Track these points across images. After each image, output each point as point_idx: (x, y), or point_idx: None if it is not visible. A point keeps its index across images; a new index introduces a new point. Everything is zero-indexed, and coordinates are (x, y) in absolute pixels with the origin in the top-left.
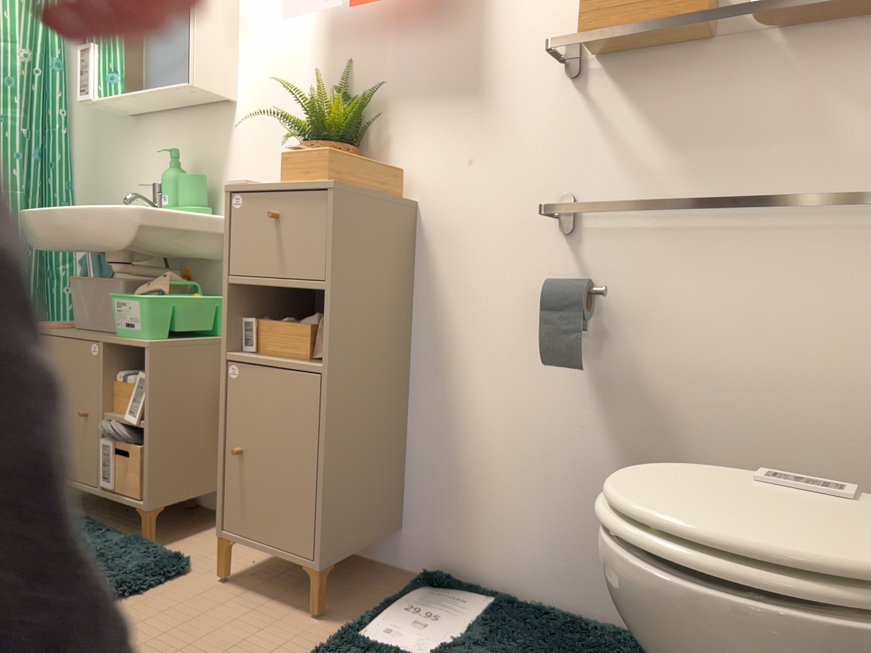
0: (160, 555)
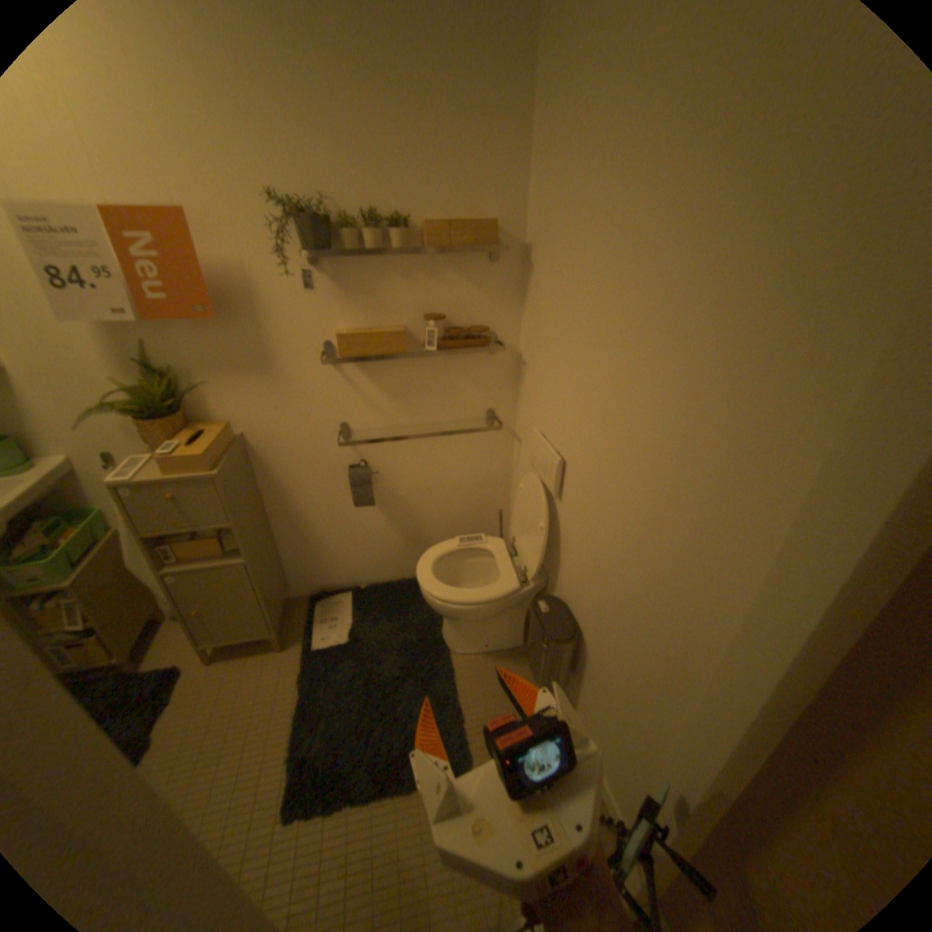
0: (154, 678)
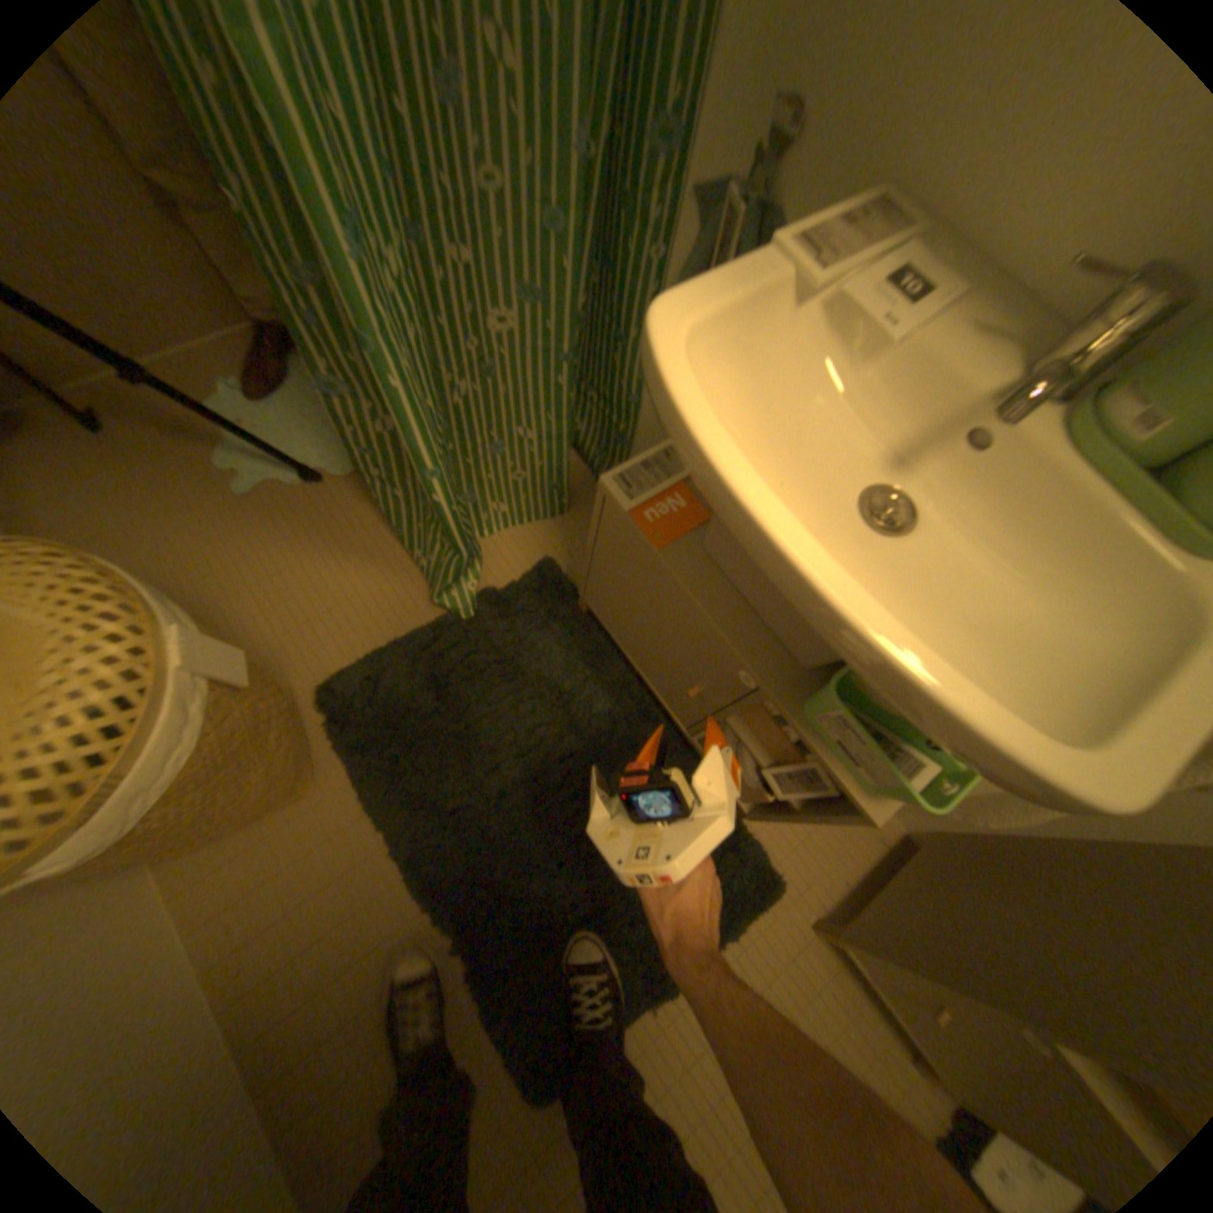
0: (759, 874)
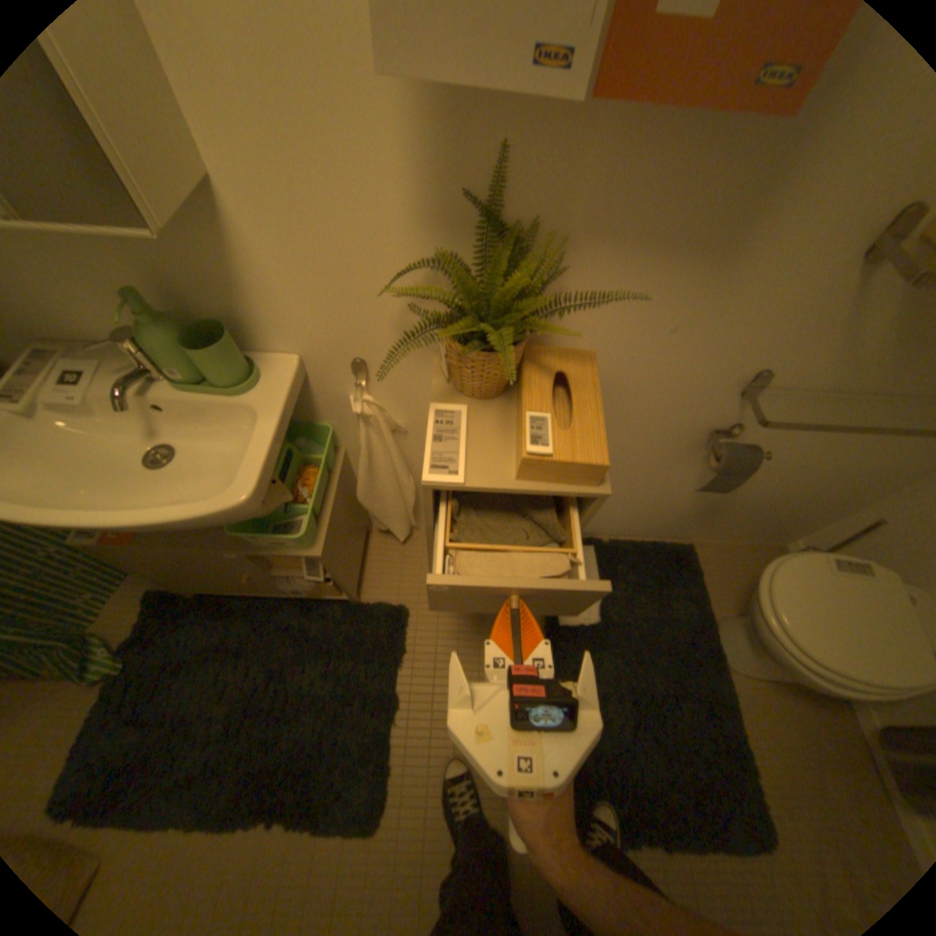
0: (386, 617)
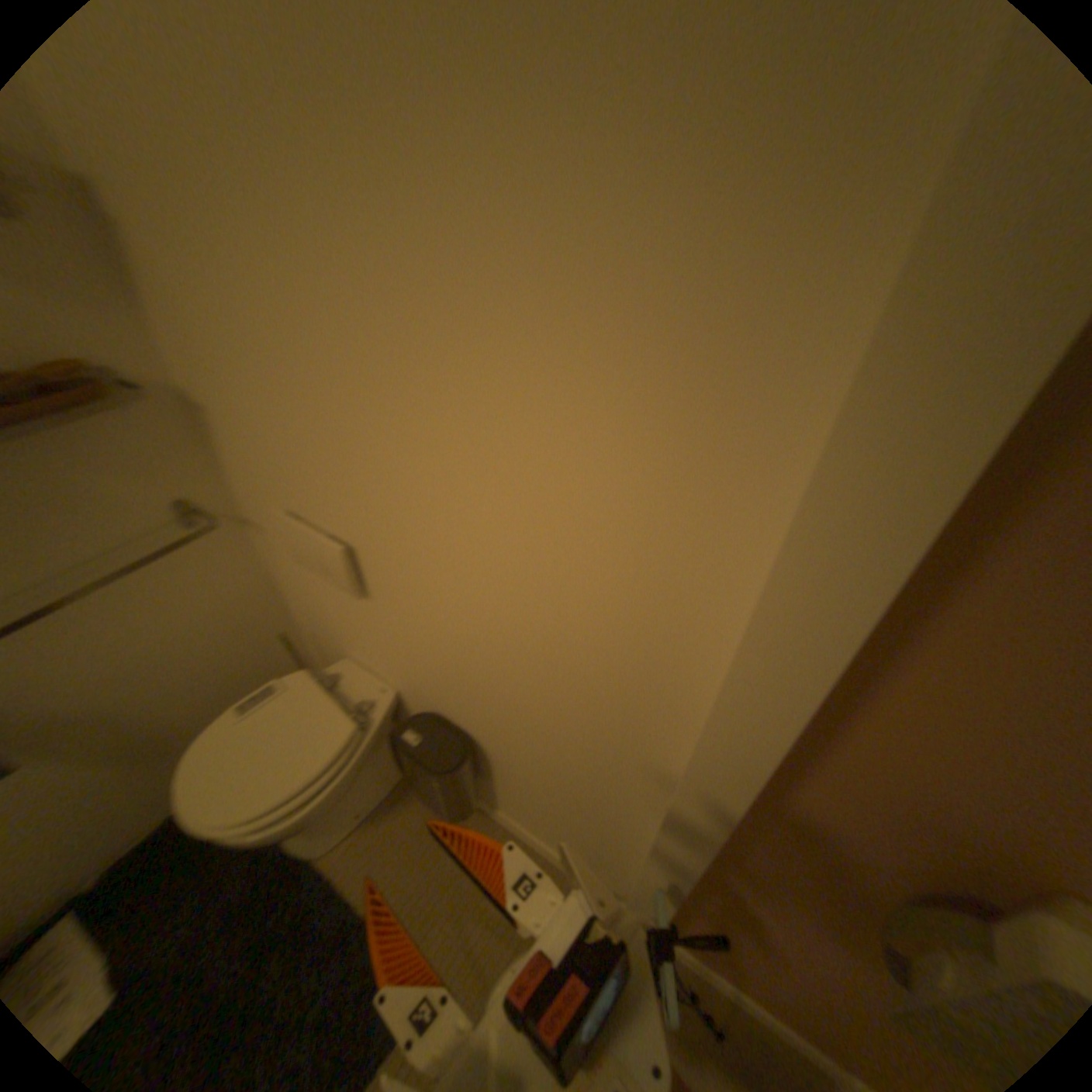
0: None
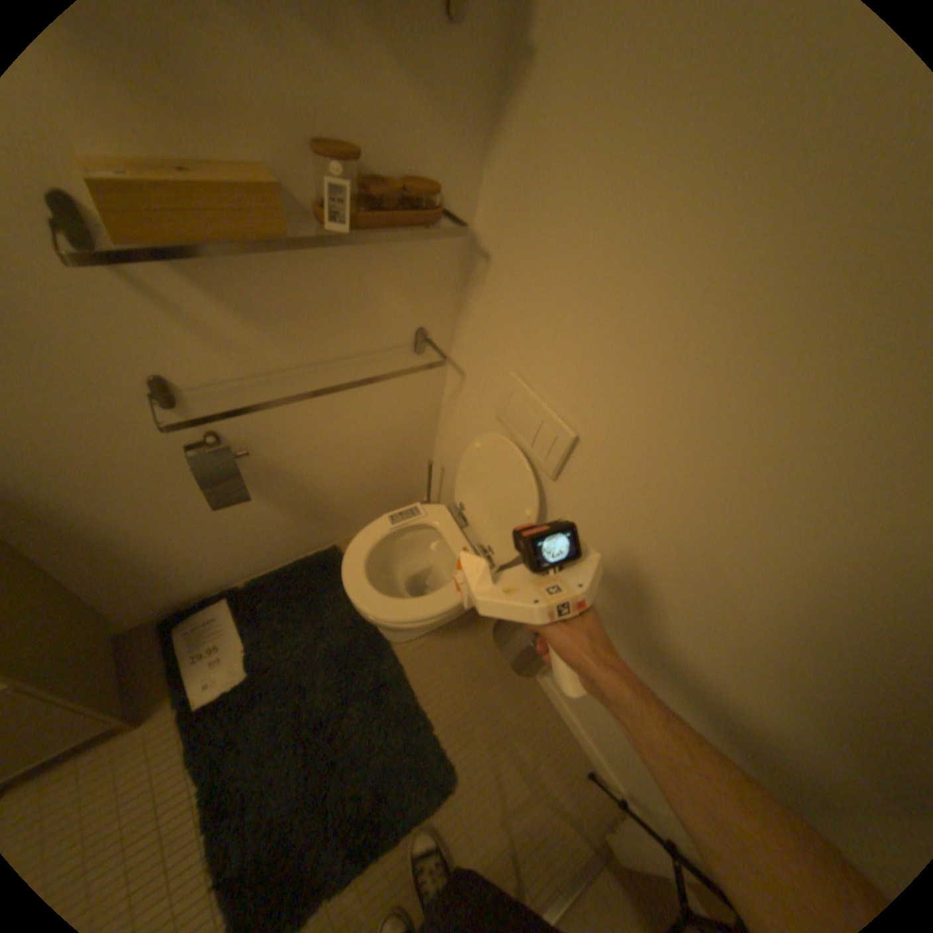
0: None
